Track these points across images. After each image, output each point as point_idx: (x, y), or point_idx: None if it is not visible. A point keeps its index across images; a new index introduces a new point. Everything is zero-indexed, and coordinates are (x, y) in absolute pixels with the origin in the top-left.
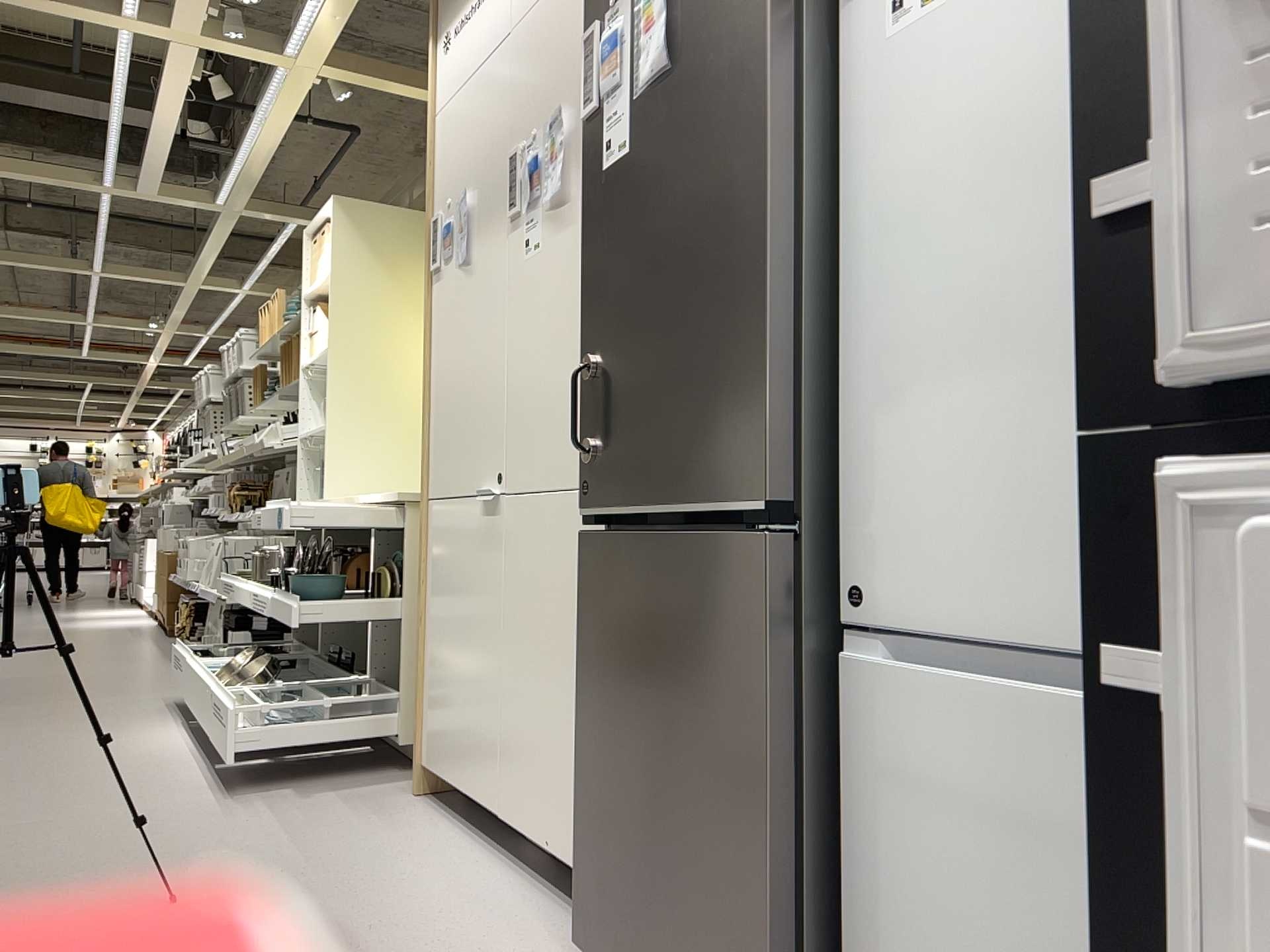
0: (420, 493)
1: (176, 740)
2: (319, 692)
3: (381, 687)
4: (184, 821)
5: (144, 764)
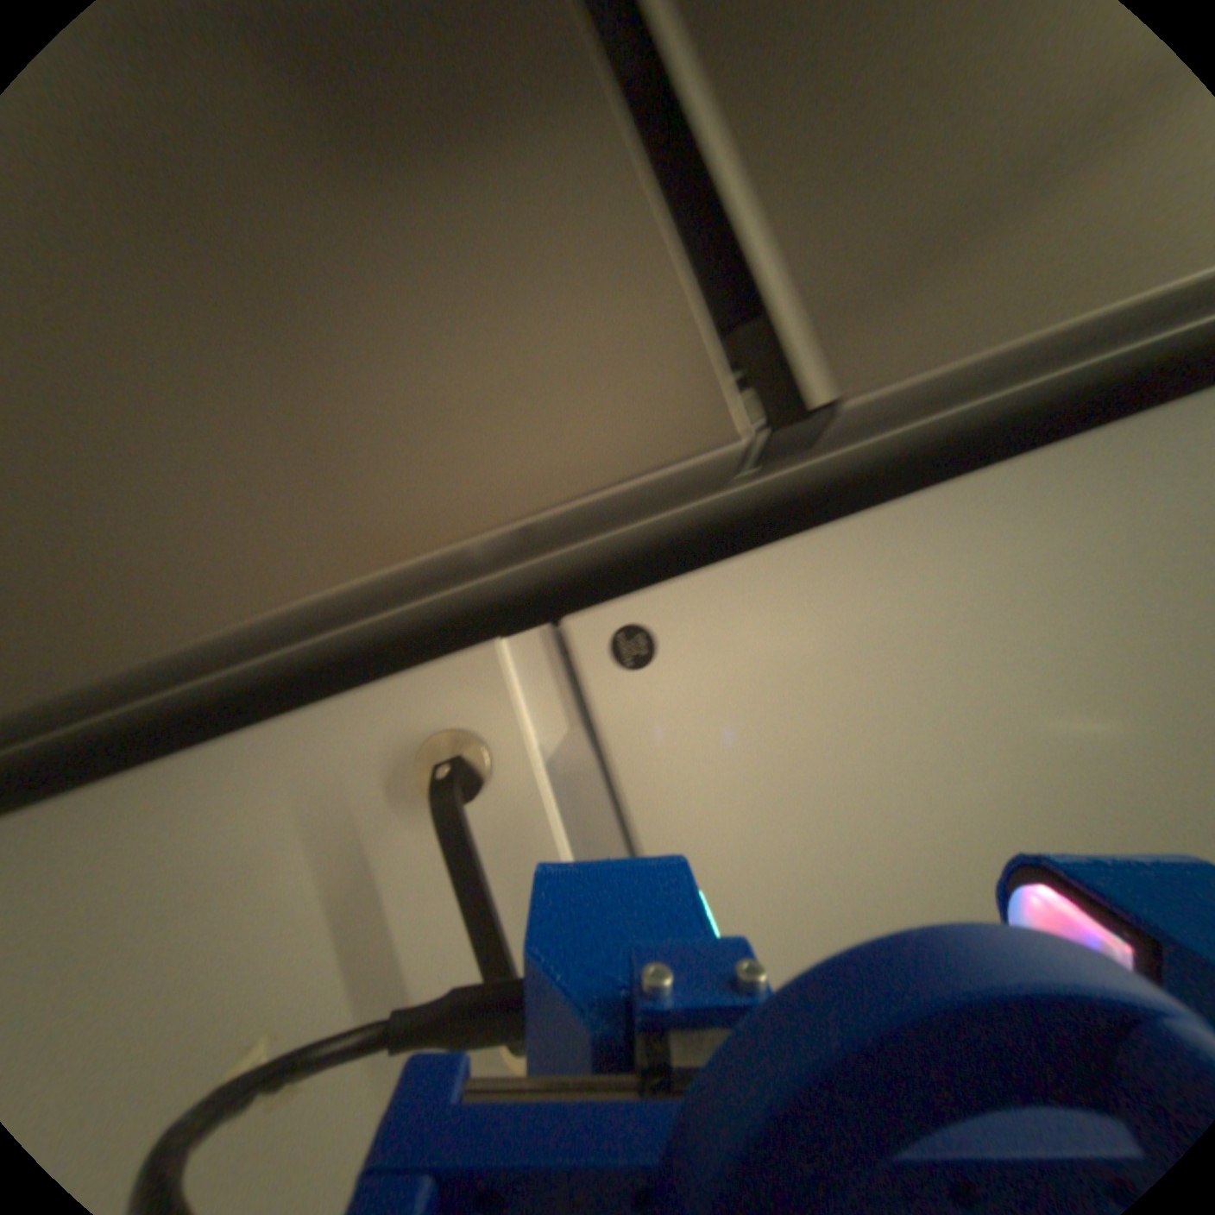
0: None
1: None
2: None
3: None
4: None
5: None
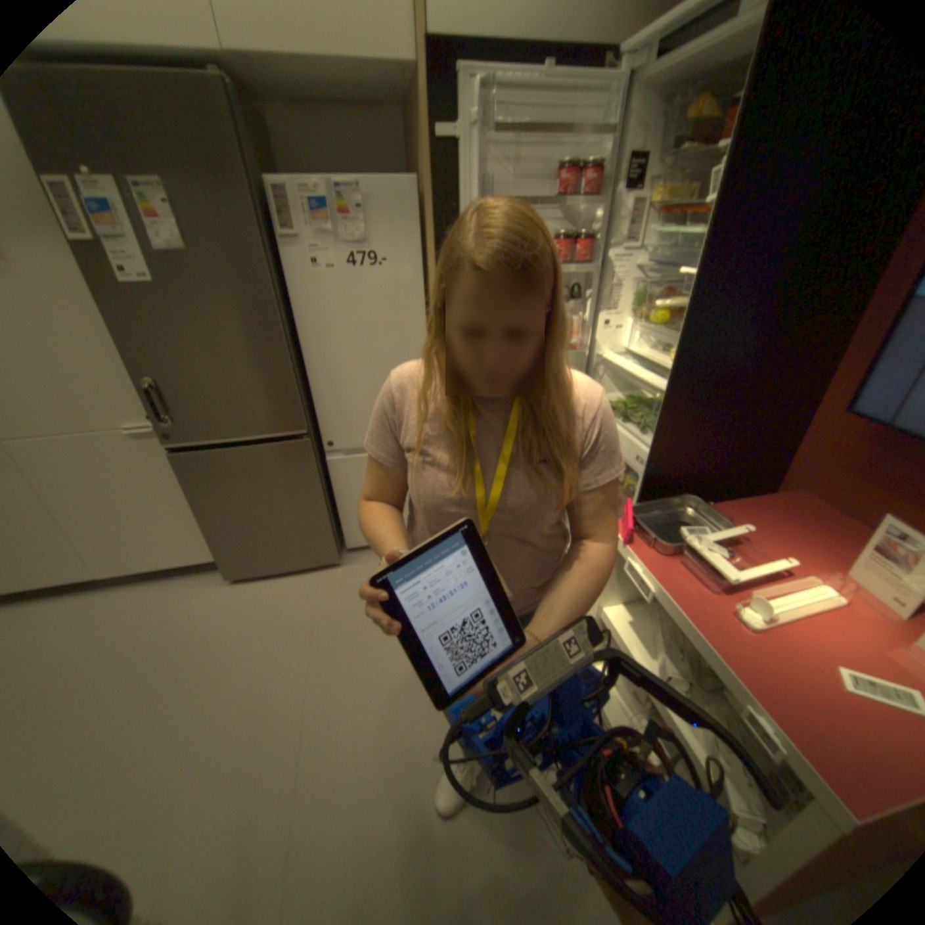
0: None
1: None
2: None
3: None
4: None
5: None
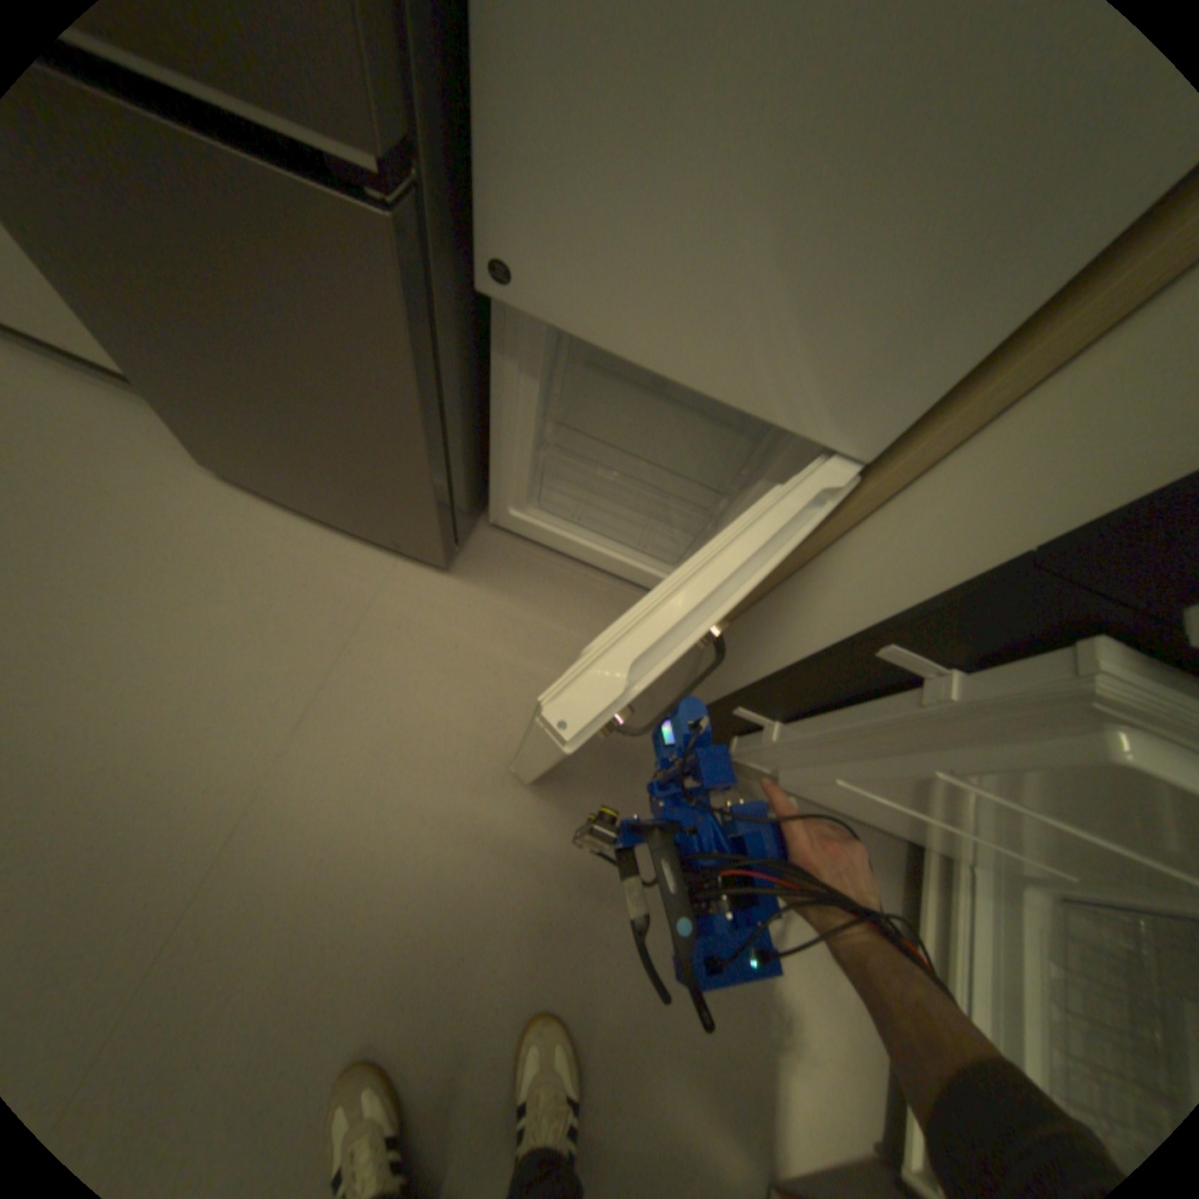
0: None
1: None
2: None
3: None
4: None
5: None
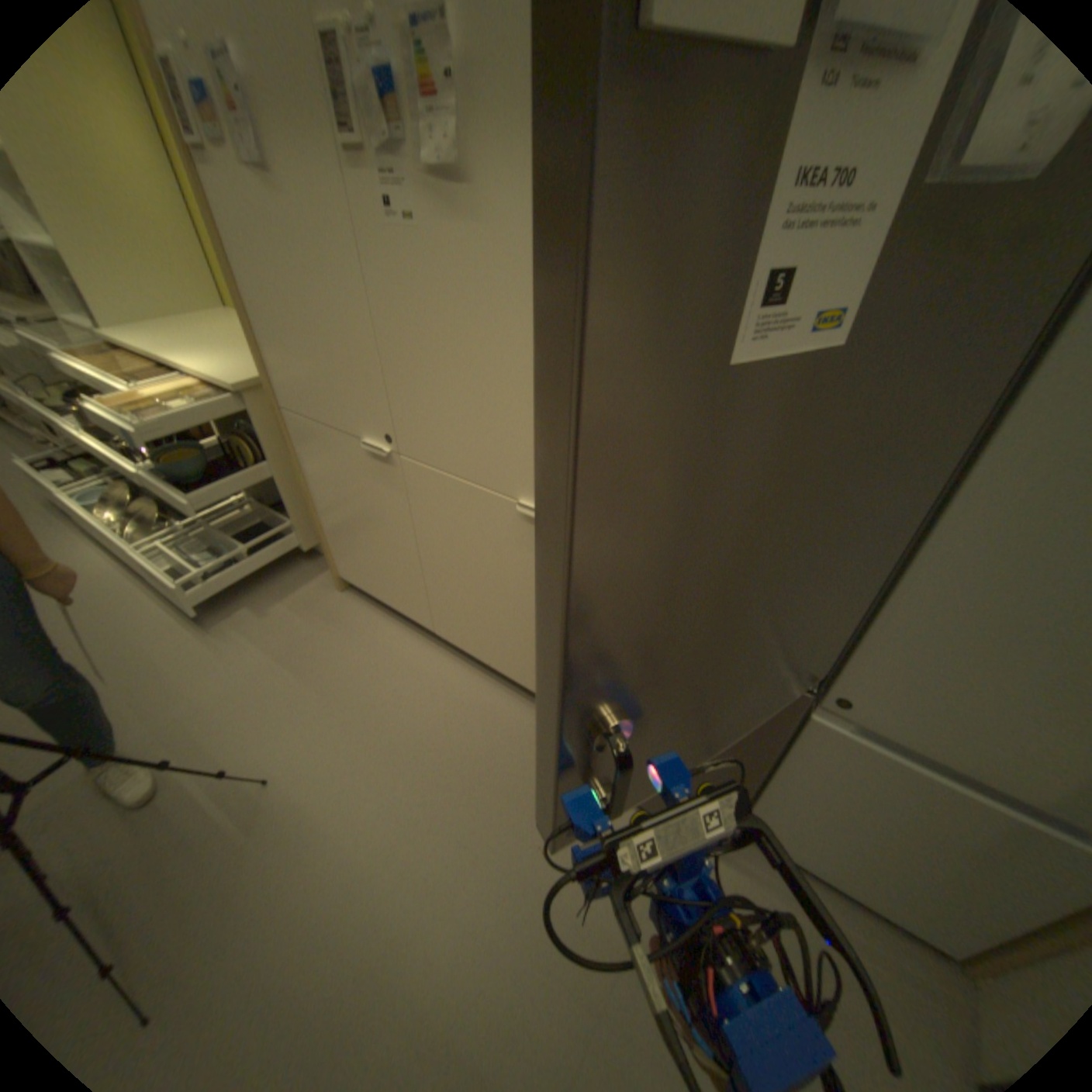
0: (248, 373)
1: (95, 563)
2: (221, 530)
3: (264, 509)
4: (190, 674)
5: (93, 605)
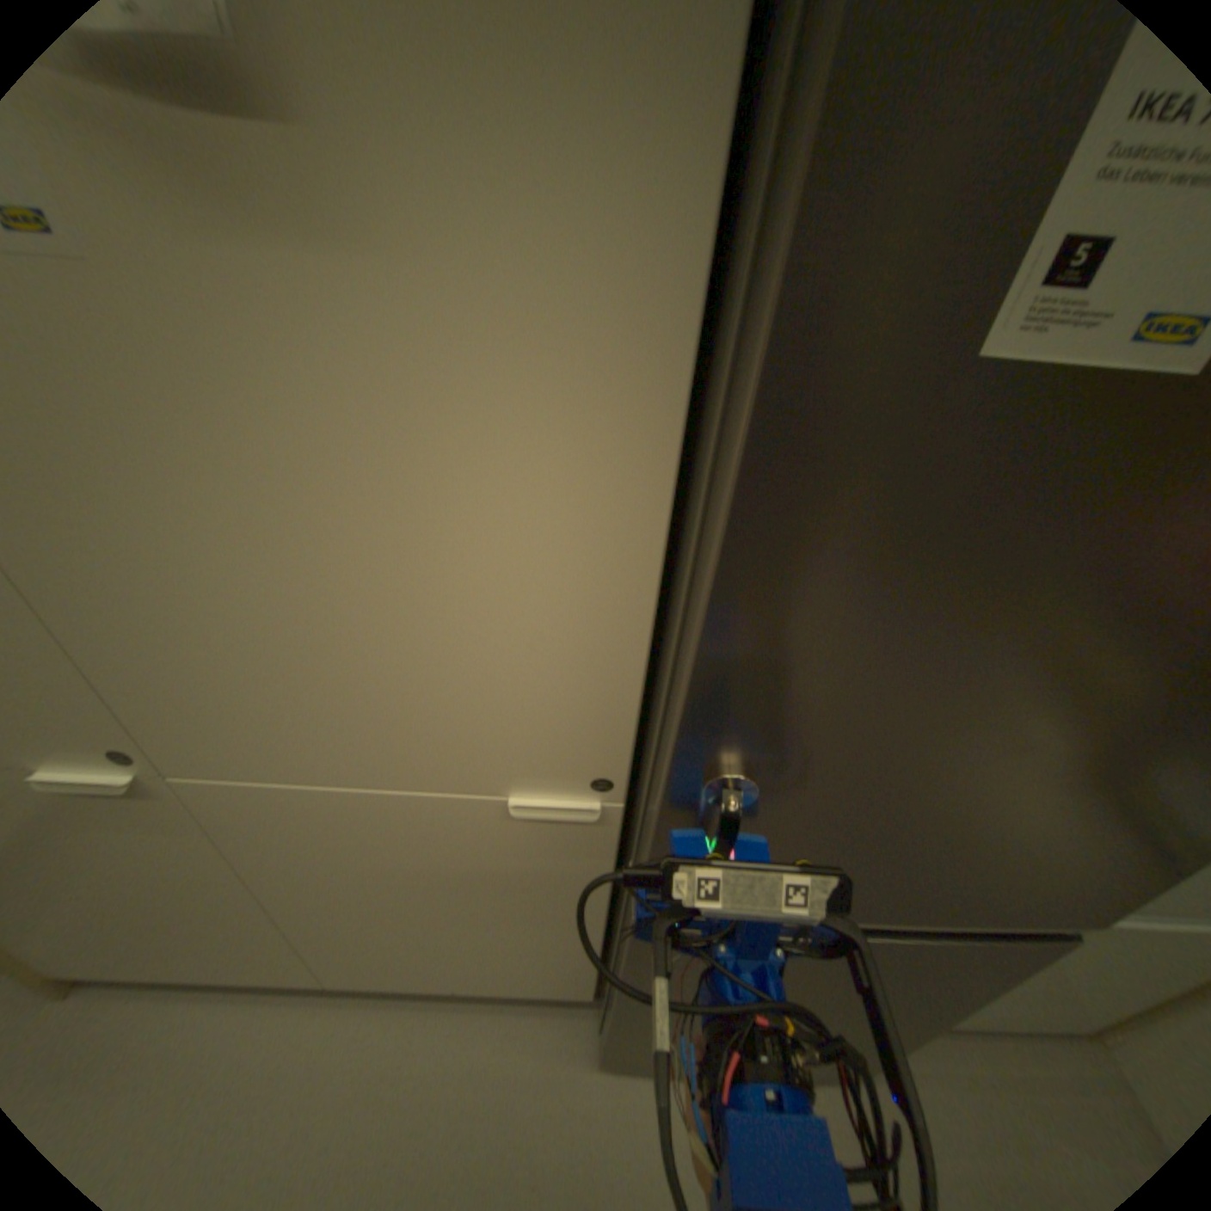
0: None
1: None
2: None
3: None
4: None
5: None
